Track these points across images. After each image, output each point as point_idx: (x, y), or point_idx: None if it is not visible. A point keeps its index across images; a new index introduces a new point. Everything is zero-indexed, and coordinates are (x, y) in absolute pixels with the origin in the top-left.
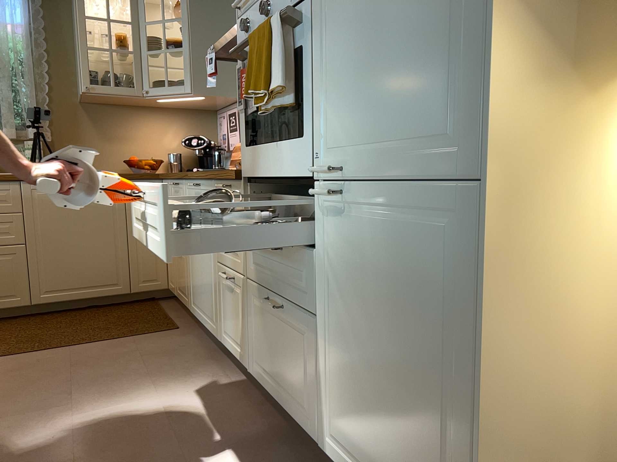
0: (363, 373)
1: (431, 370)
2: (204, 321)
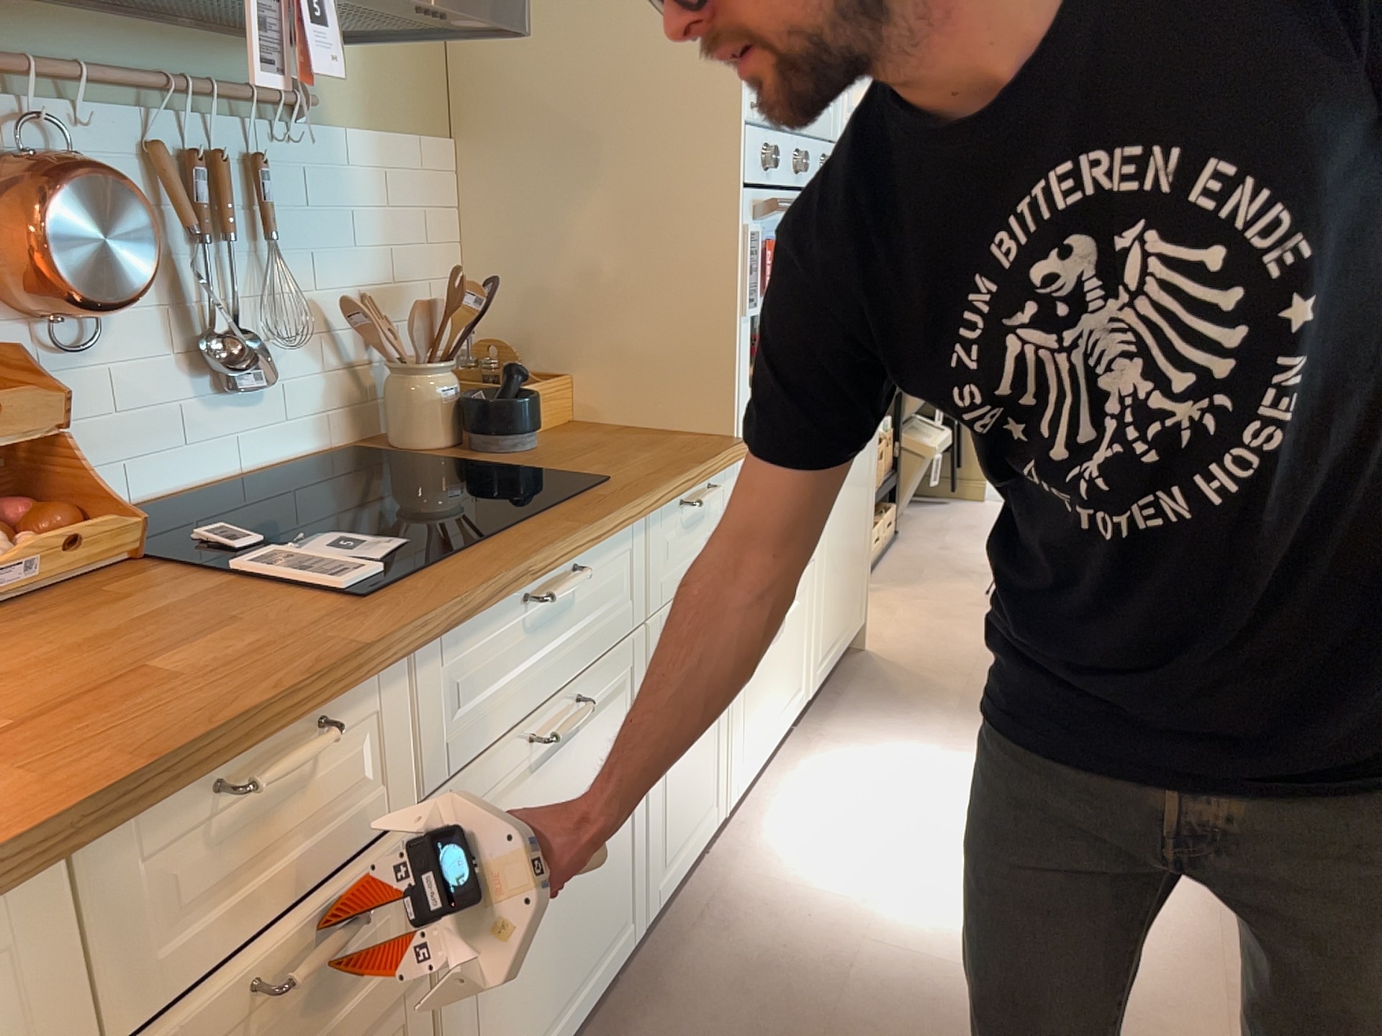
0: (839, 559)
1: (863, 503)
2: (570, 1019)
